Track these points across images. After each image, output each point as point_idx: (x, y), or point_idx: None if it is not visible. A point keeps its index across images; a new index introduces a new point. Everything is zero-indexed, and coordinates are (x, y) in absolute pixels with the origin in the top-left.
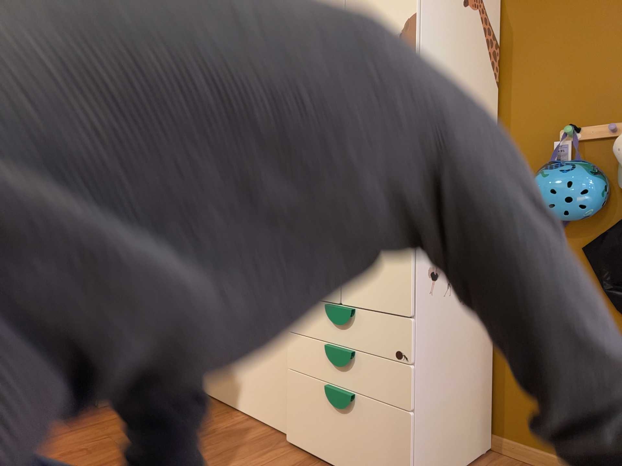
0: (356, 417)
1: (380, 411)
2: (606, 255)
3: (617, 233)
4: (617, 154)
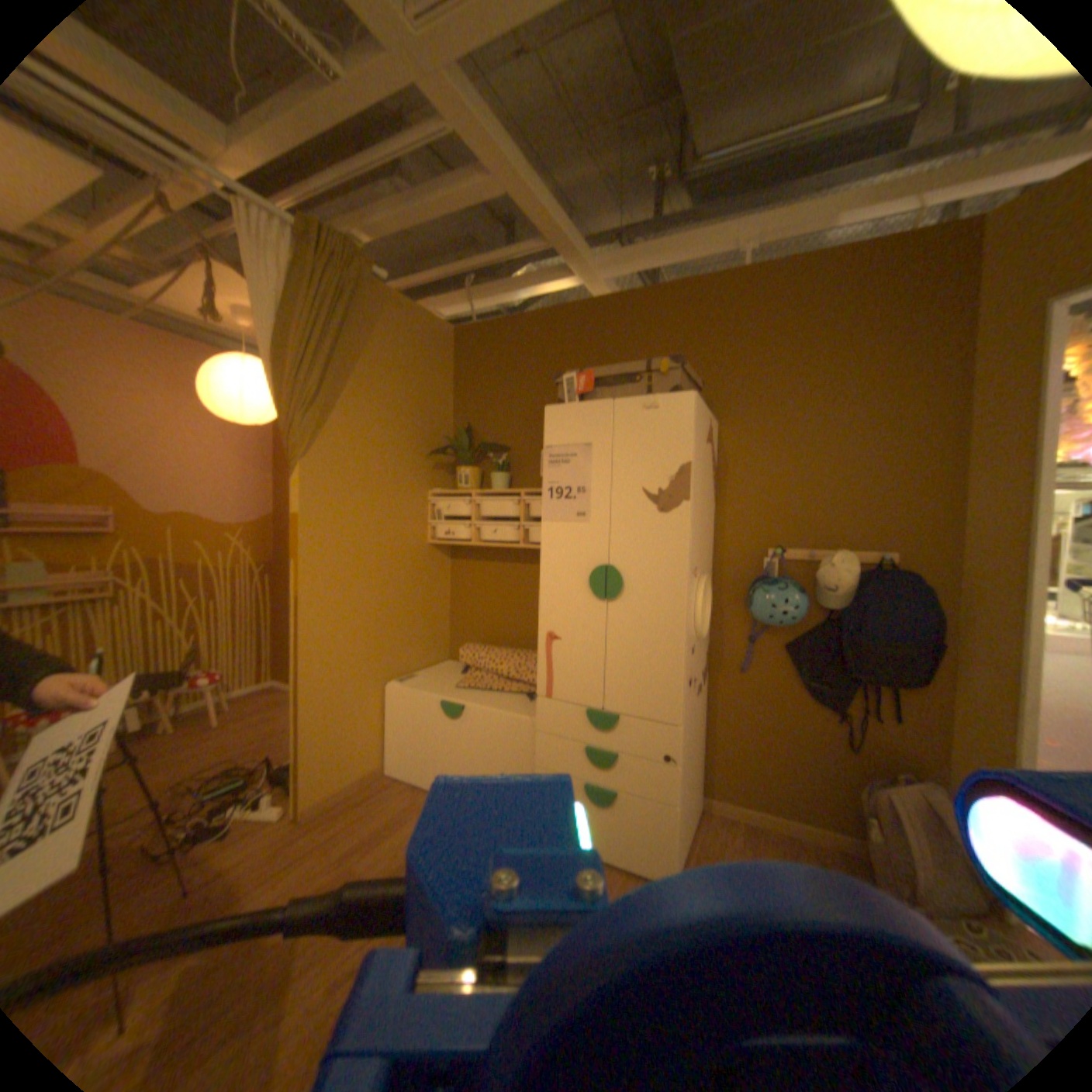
0: (617, 812)
1: (644, 807)
2: (805, 655)
3: (815, 638)
4: (822, 580)
